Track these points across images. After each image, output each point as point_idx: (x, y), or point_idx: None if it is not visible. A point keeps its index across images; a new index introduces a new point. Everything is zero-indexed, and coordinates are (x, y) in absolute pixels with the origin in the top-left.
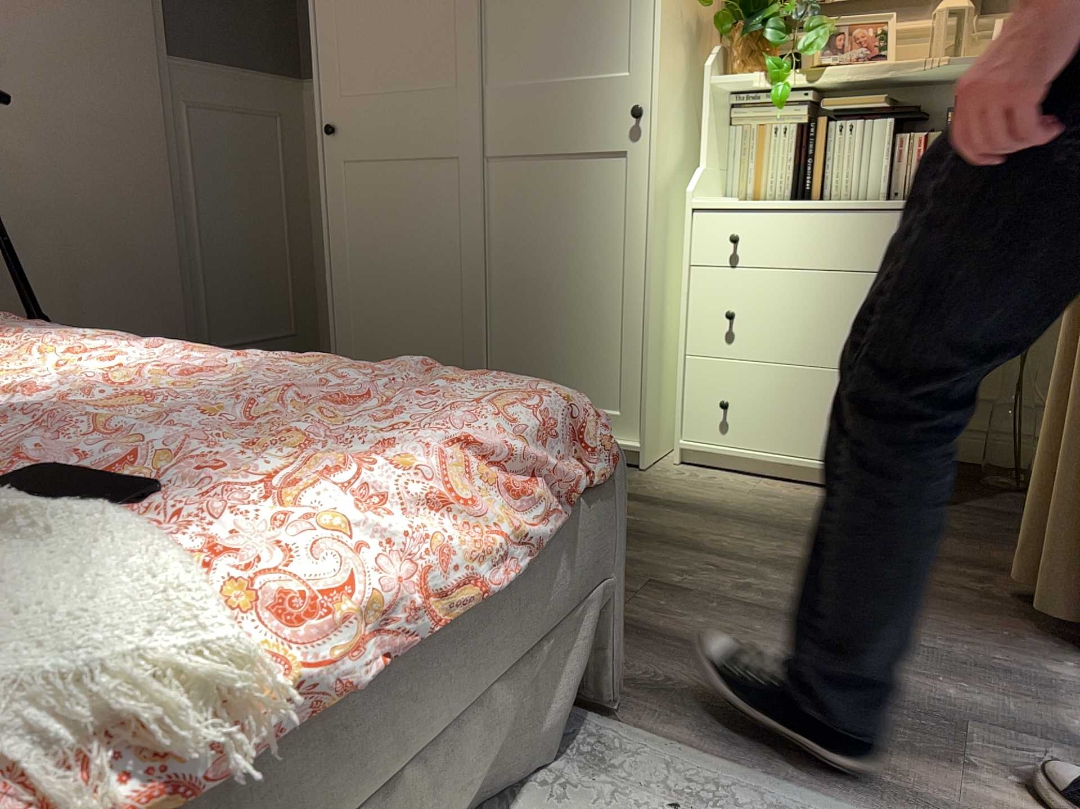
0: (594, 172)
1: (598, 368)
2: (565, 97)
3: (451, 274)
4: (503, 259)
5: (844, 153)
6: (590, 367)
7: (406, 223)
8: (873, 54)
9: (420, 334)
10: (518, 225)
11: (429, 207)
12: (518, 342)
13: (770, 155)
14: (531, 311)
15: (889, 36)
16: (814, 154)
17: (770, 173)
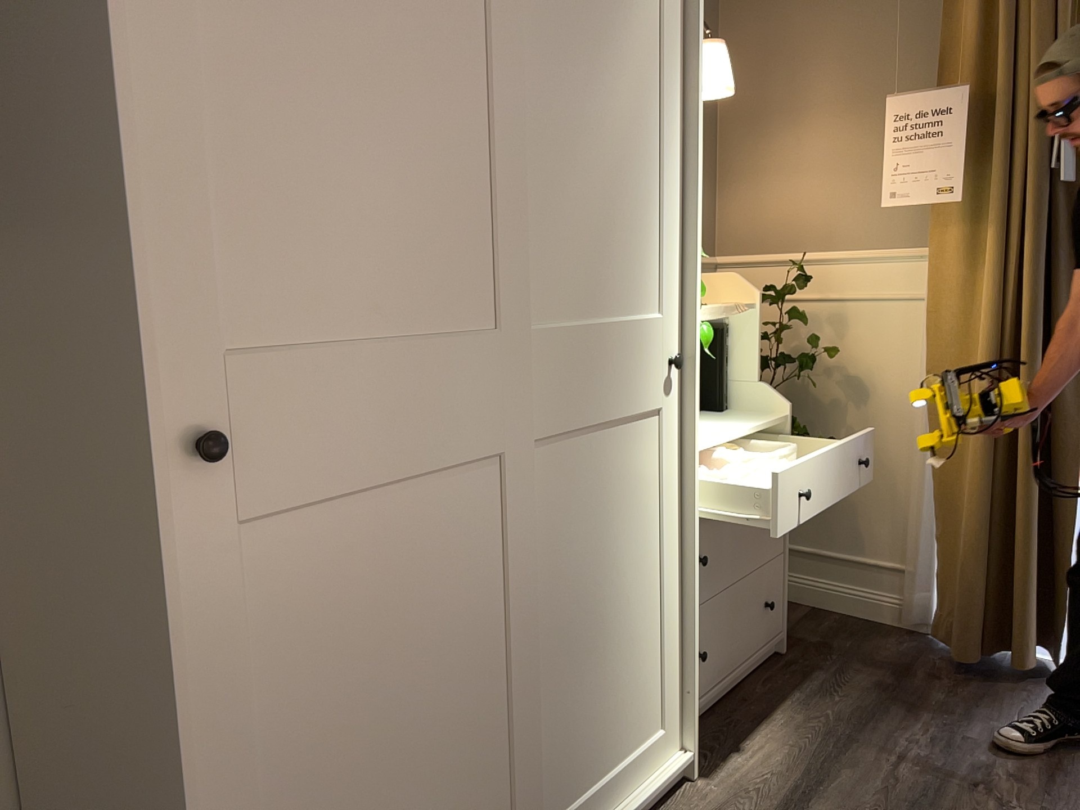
0: (637, 437)
1: (643, 690)
2: (613, 341)
3: (490, 667)
4: (544, 601)
5: None
6: (636, 695)
7: (404, 611)
8: None
9: None
10: (562, 539)
11: (450, 560)
12: (564, 721)
13: None
14: (579, 661)
15: None
16: None
17: None
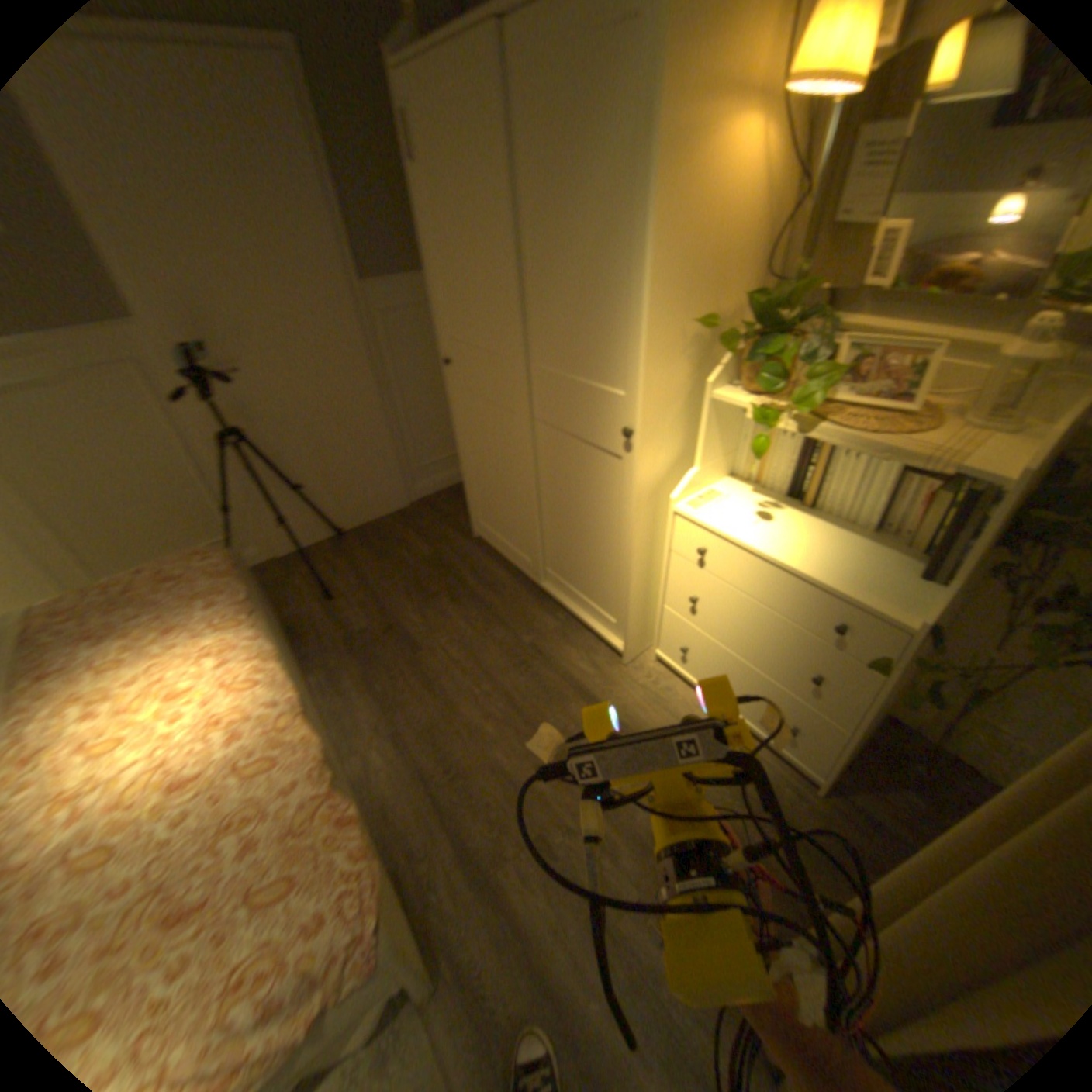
0: (600, 460)
1: (601, 588)
2: (578, 393)
3: (517, 488)
4: (546, 491)
5: (844, 474)
6: (597, 585)
7: (491, 443)
8: (900, 389)
9: (505, 514)
10: (553, 474)
11: (502, 439)
12: (557, 547)
13: (775, 450)
14: (564, 532)
15: (929, 369)
16: (813, 466)
17: (771, 465)
